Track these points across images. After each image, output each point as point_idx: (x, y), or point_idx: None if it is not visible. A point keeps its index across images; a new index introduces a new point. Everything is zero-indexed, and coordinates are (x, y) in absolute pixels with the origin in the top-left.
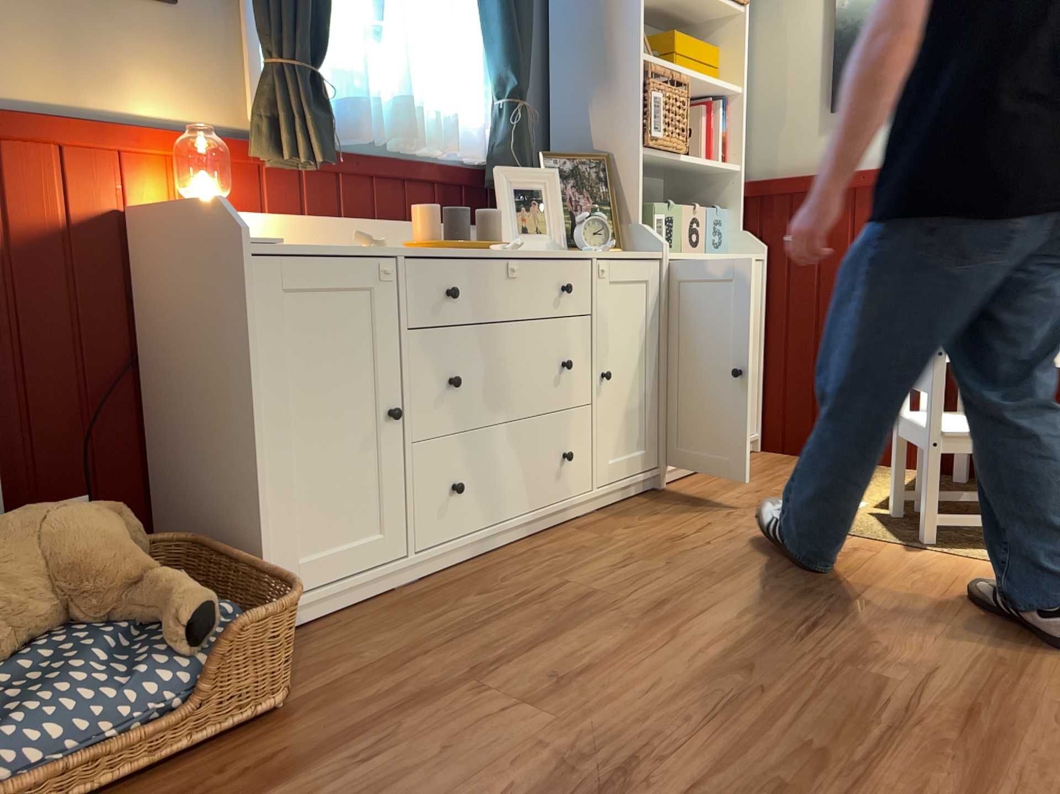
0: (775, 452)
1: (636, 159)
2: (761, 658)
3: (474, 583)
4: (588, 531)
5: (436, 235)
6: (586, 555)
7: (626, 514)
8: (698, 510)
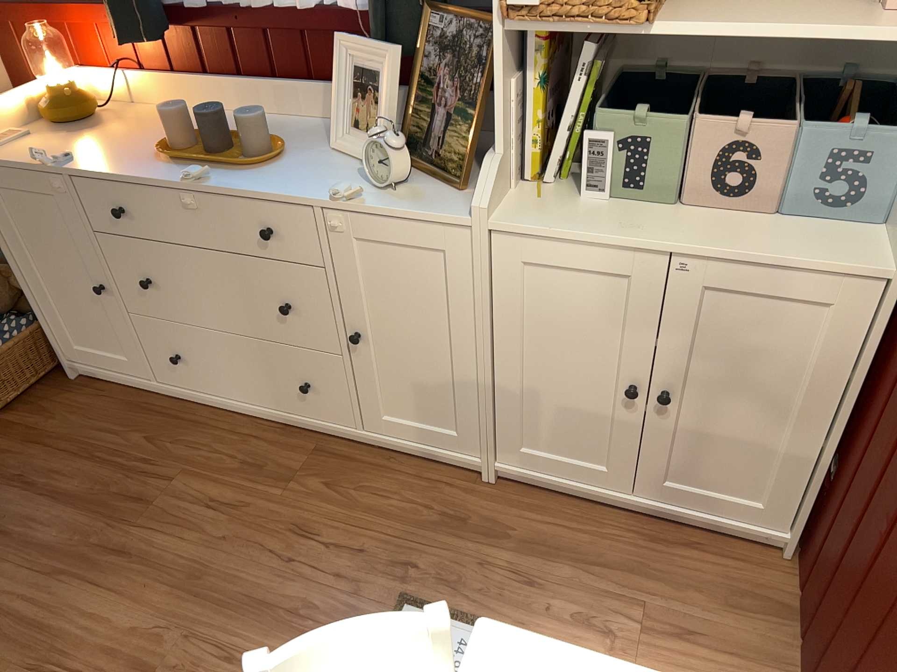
0: (798, 583)
1: (499, 41)
2: (3, 643)
3: (171, 428)
4: (310, 458)
5: (177, 139)
6: (242, 474)
7: (378, 473)
8: (412, 532)
